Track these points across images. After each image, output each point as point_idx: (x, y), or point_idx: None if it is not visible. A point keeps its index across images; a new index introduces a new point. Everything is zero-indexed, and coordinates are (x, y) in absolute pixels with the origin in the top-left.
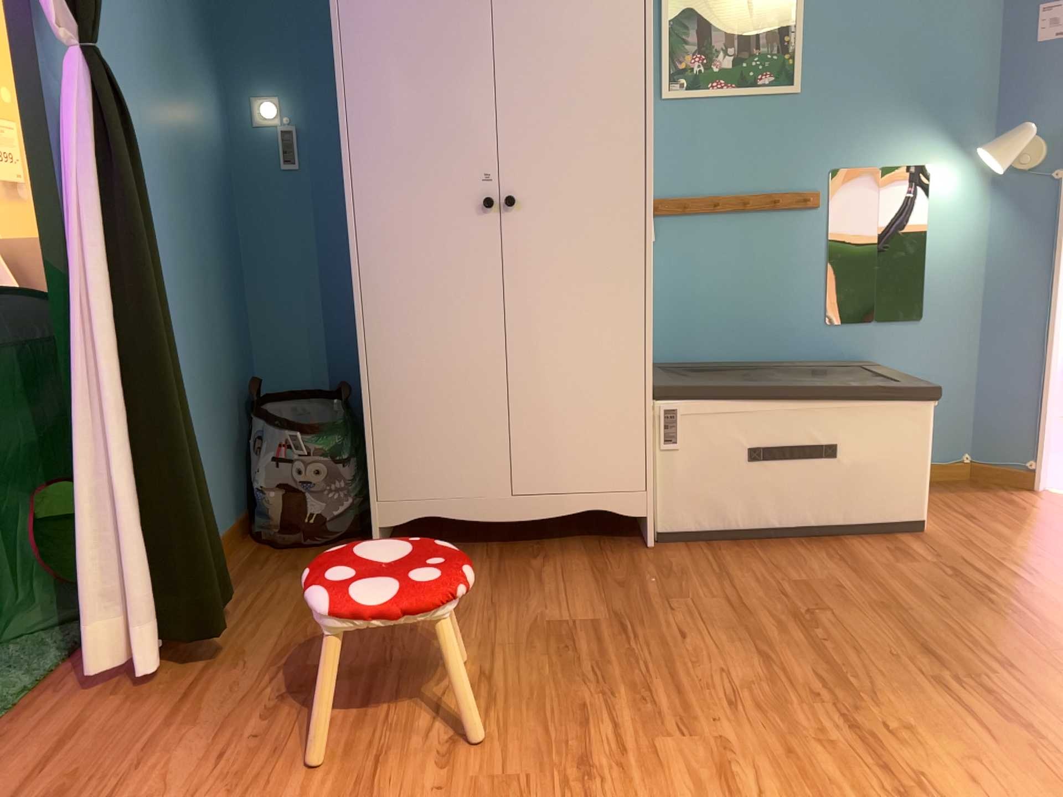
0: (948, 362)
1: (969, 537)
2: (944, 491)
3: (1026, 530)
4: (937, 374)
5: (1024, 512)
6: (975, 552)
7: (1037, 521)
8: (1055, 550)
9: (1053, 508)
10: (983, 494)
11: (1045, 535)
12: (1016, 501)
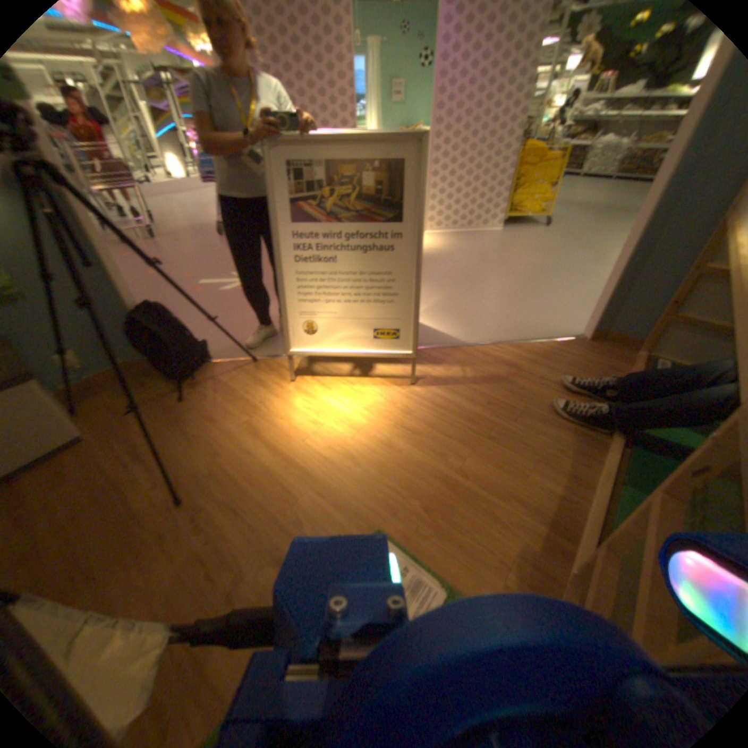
0: (71, 319)
1: (113, 433)
2: (112, 389)
3: (147, 411)
4: (68, 328)
5: (151, 392)
6: (112, 449)
7: (156, 398)
8: (158, 424)
9: (167, 381)
10: (133, 383)
11: (157, 410)
12: (150, 382)
